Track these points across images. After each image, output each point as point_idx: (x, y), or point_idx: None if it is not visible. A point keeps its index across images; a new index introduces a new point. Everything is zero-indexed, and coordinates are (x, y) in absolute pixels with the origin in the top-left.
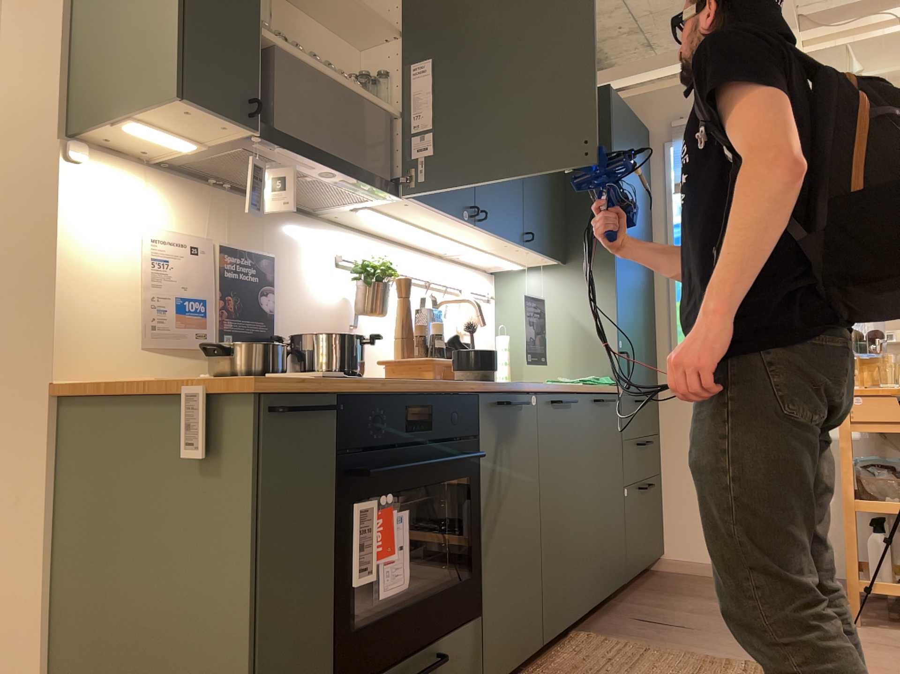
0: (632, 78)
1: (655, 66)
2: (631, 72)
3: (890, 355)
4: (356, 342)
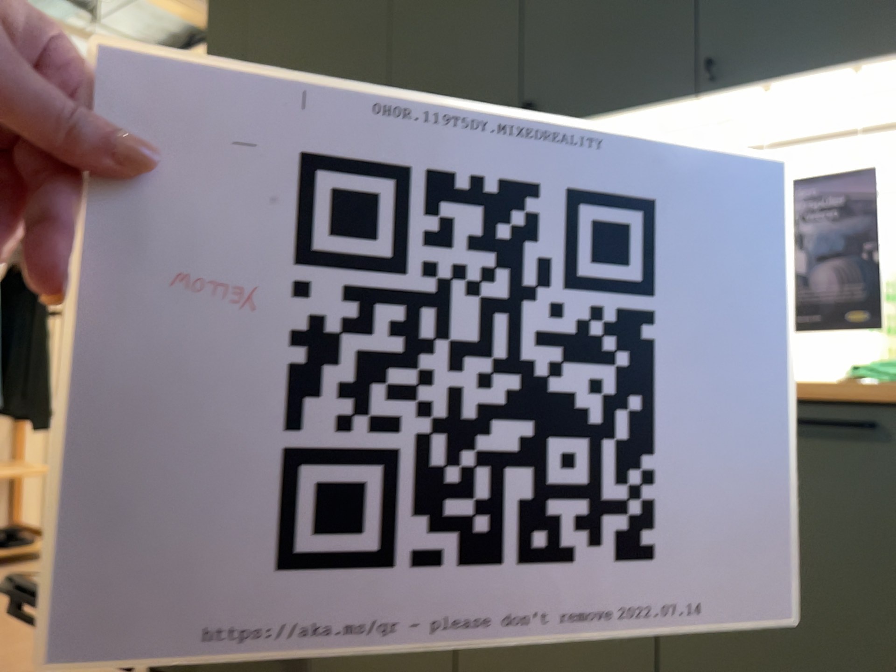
0: None
1: None
2: None
3: None
4: None
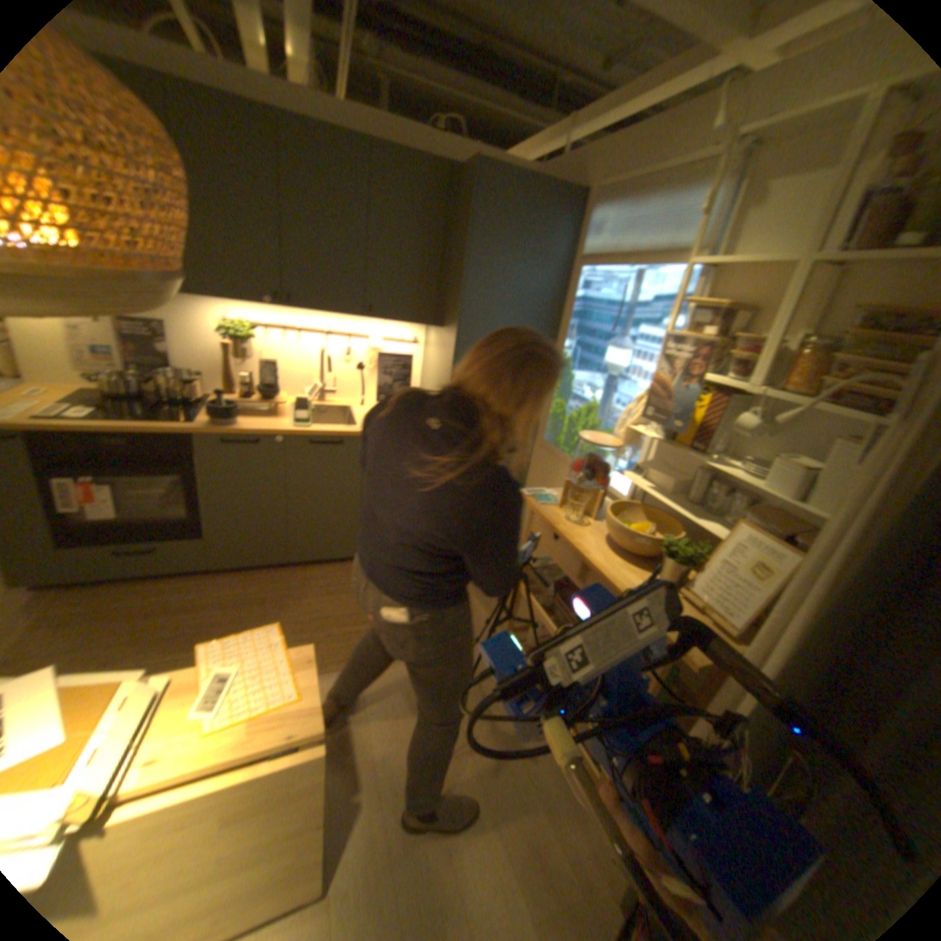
0: (599, 118)
1: (616, 100)
2: (599, 110)
3: (598, 493)
4: (174, 384)
